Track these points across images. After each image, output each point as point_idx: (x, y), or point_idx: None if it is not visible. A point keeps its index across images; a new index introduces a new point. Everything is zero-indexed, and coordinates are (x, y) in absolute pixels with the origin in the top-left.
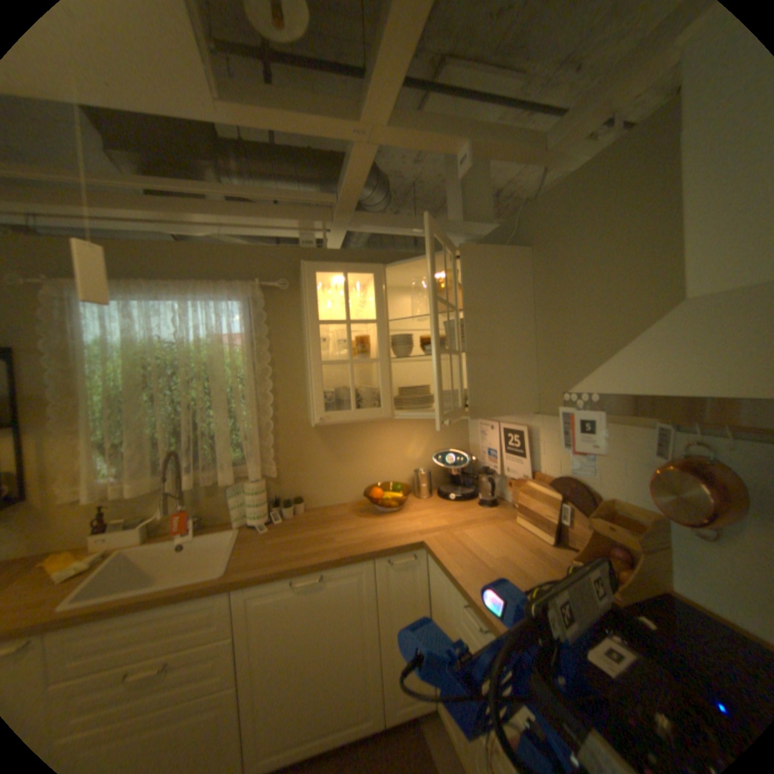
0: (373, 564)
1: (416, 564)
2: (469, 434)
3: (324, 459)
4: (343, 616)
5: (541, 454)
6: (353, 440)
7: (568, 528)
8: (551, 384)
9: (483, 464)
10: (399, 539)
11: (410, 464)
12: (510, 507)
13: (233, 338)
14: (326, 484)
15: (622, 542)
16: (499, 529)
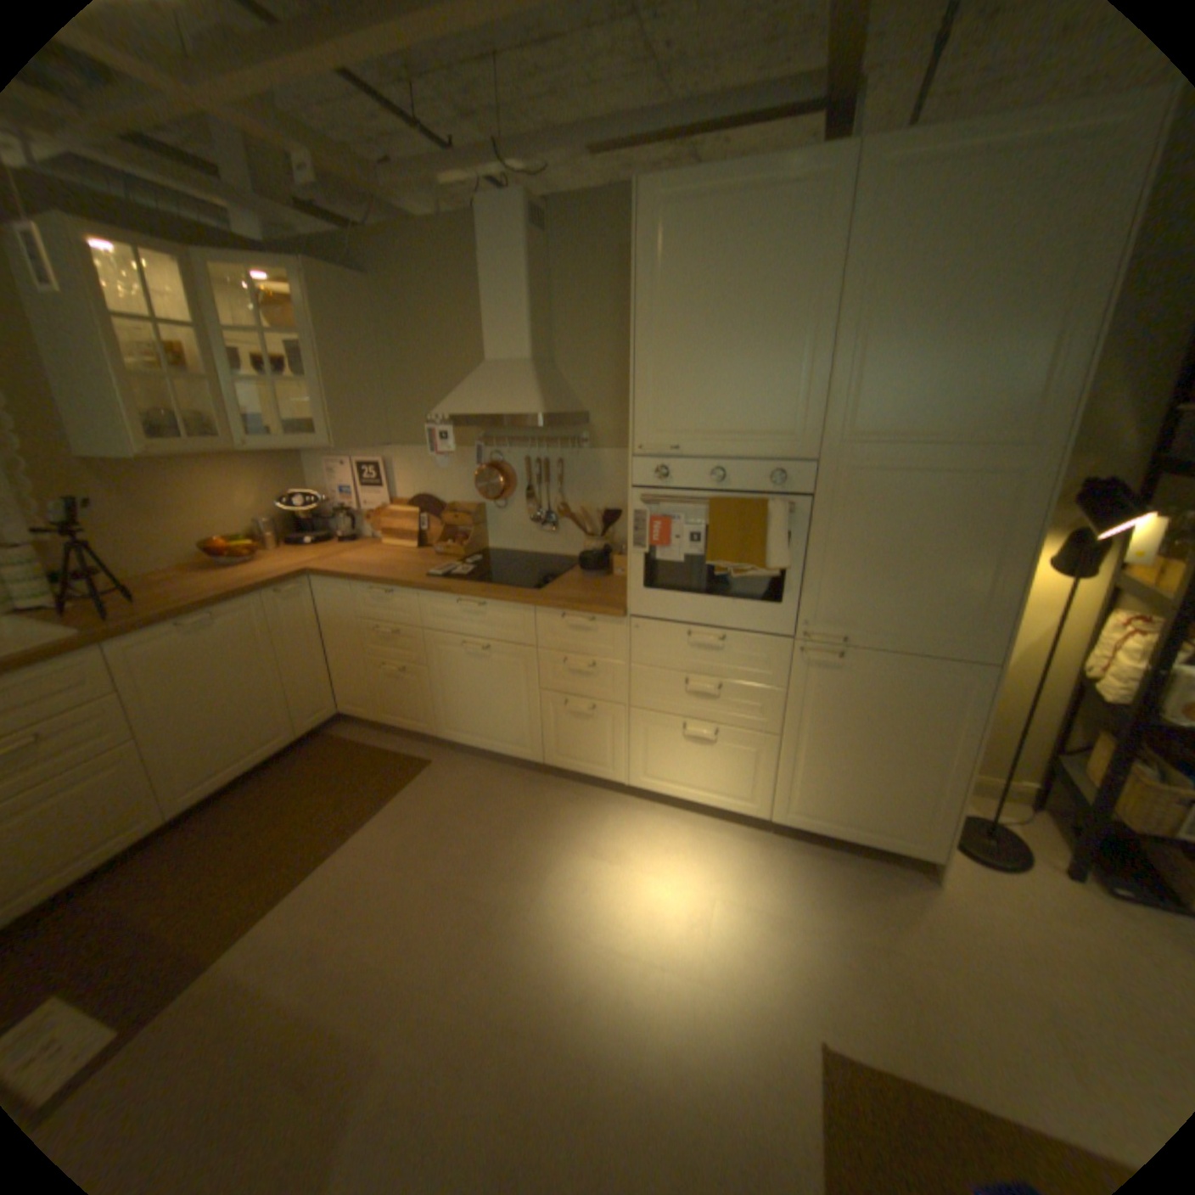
0: (259, 596)
1: (300, 592)
2: (304, 479)
3: (115, 517)
4: (238, 649)
5: (393, 483)
6: (154, 489)
7: (424, 532)
8: (397, 418)
9: (332, 505)
10: (277, 574)
11: (240, 516)
12: (368, 539)
13: None
14: (126, 549)
15: (460, 524)
16: (368, 551)
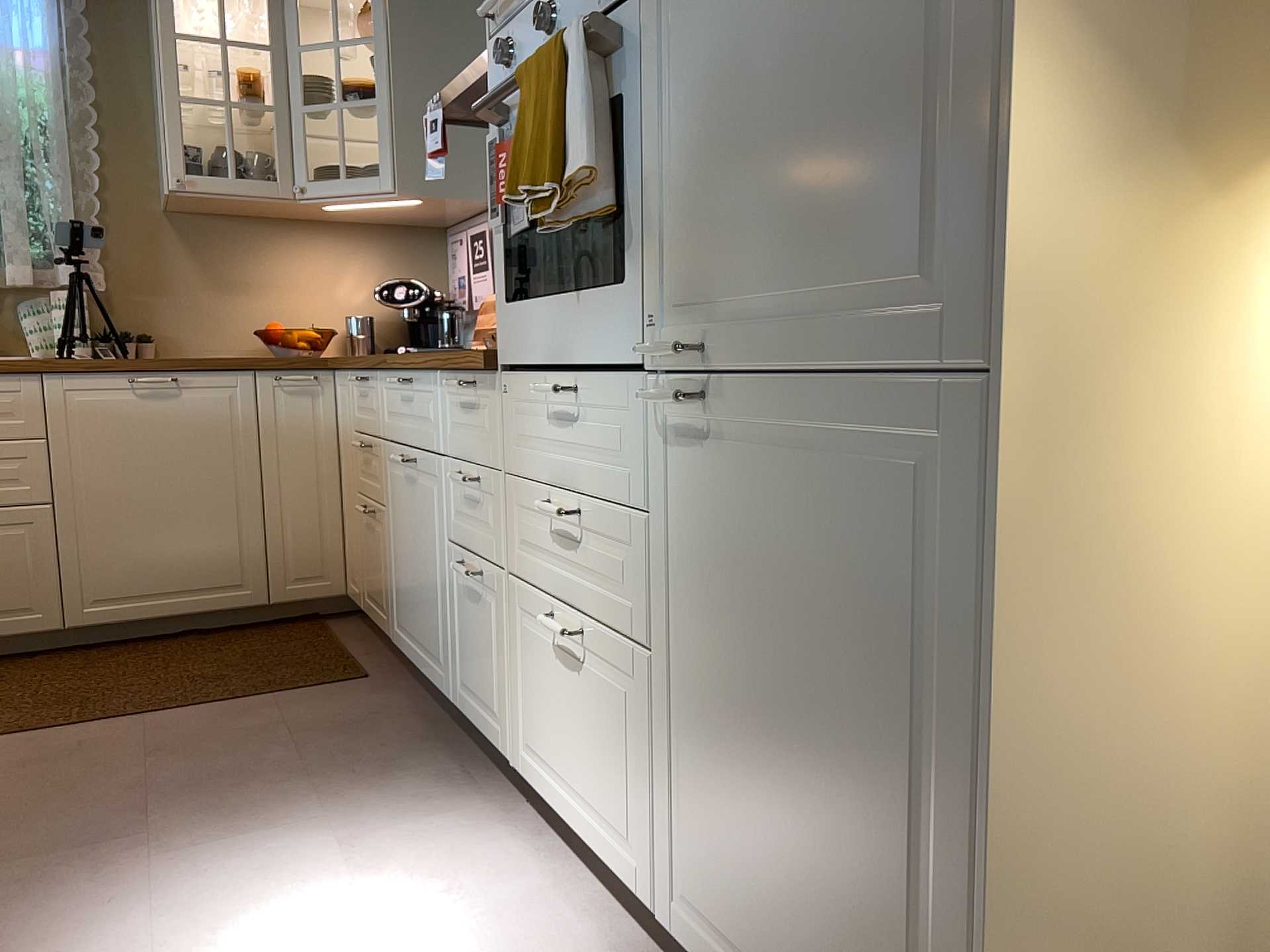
0: (252, 376)
1: (317, 389)
2: (447, 275)
3: (190, 281)
4: (207, 438)
5: None
6: (241, 256)
7: None
8: None
9: (453, 304)
10: (294, 357)
11: (341, 310)
12: None
13: (28, 53)
14: (193, 322)
15: None
16: None
